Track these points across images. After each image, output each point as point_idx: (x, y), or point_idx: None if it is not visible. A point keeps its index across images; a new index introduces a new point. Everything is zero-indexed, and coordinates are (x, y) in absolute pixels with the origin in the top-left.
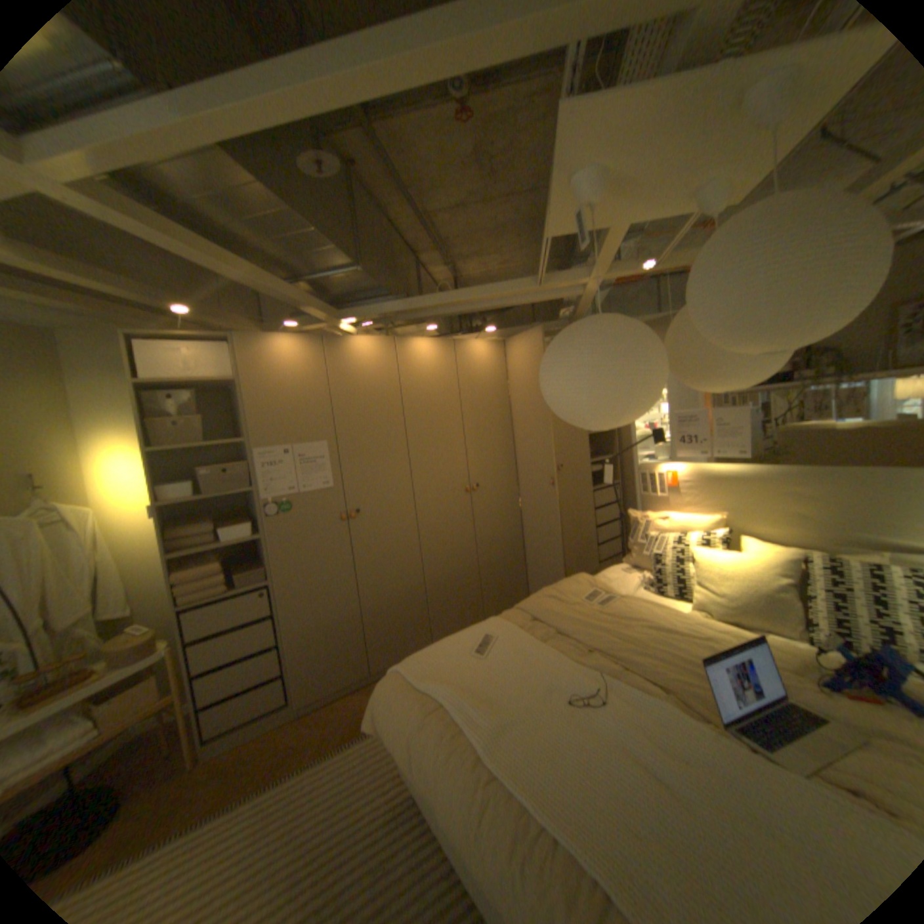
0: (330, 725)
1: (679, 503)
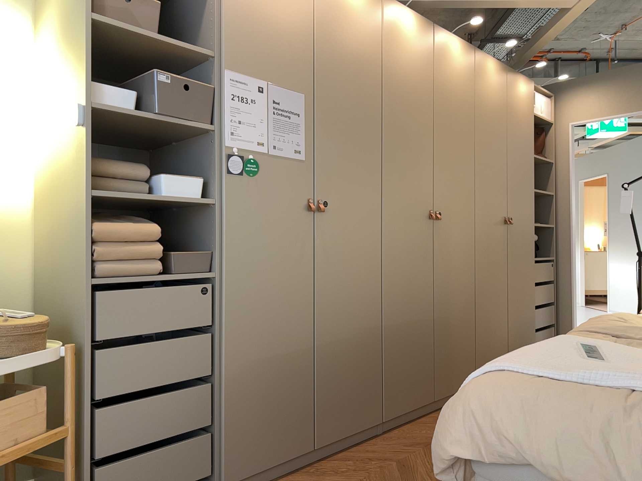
0: None
1: None
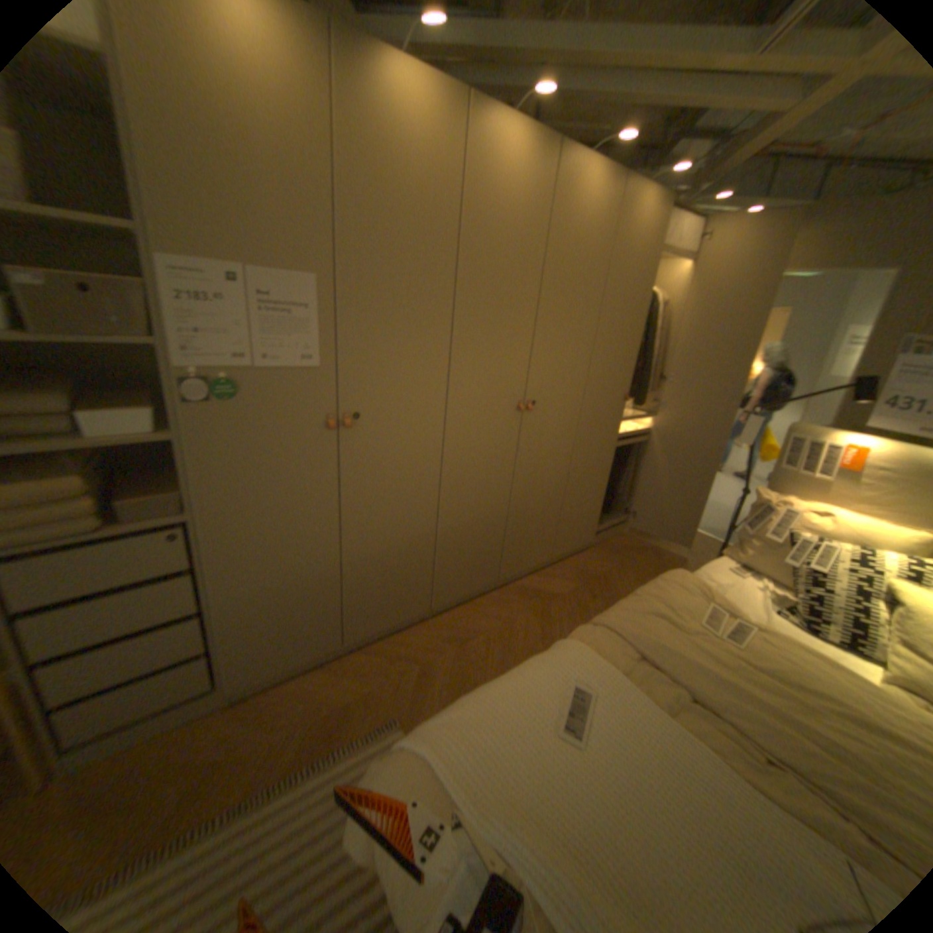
0: (280, 722)
1: (850, 496)
